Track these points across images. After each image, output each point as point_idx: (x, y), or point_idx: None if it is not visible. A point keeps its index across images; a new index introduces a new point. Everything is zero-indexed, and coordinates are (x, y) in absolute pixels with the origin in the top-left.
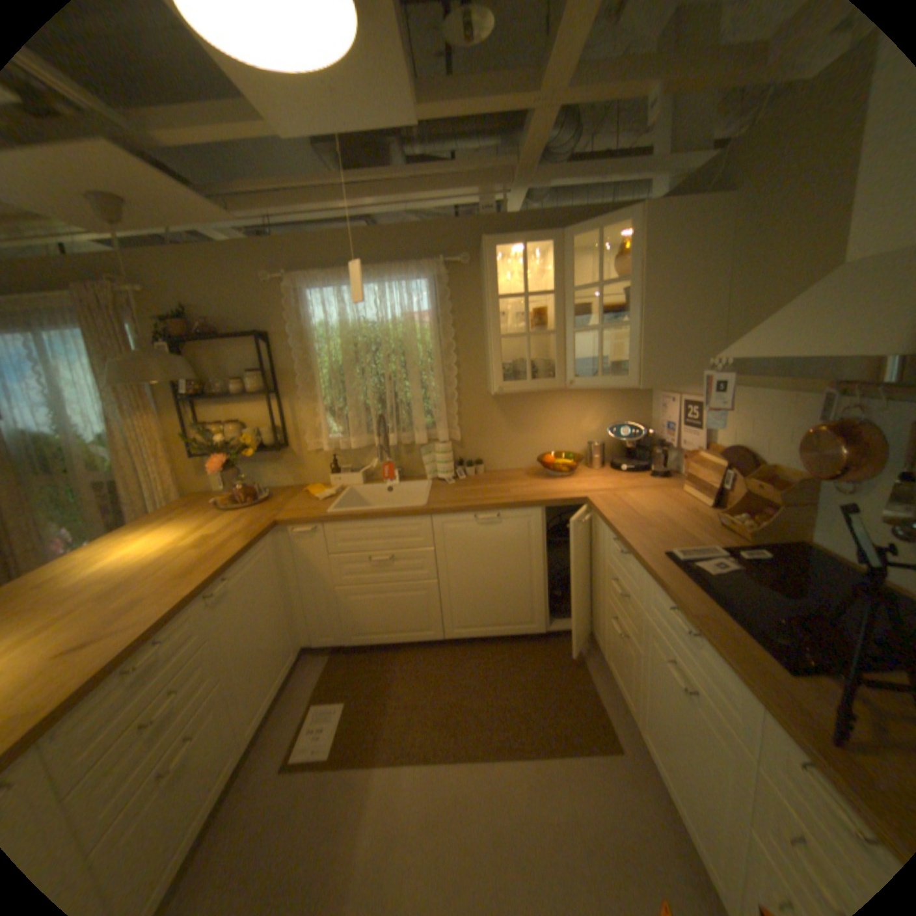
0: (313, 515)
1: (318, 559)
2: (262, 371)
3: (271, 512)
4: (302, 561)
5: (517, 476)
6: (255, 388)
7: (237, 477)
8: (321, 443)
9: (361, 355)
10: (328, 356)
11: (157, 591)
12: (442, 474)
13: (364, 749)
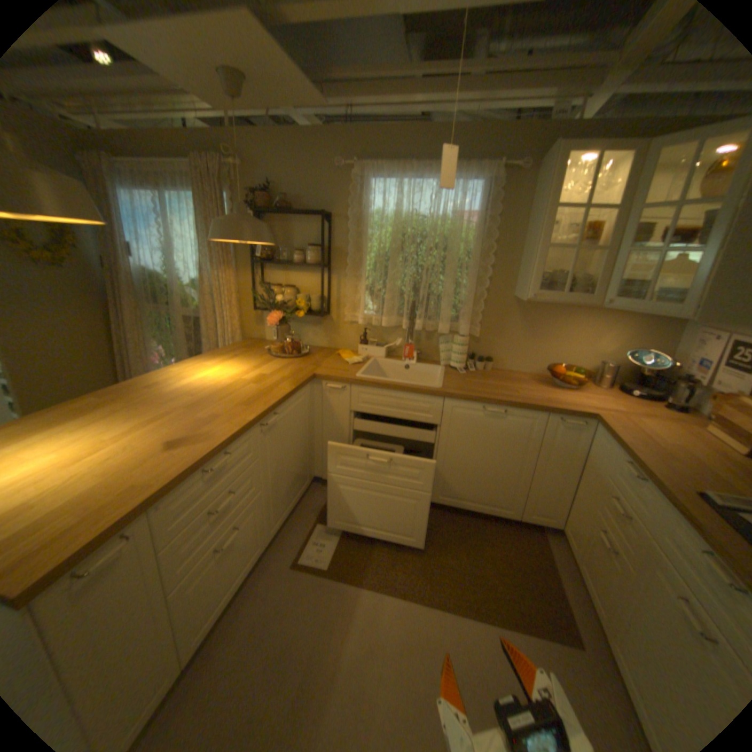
0: (345, 375)
1: (342, 412)
2: (322, 246)
3: (311, 366)
4: (329, 410)
5: (524, 379)
6: (314, 260)
7: (288, 332)
8: (356, 316)
9: (407, 244)
10: (379, 242)
11: (229, 411)
12: (455, 363)
13: (357, 570)
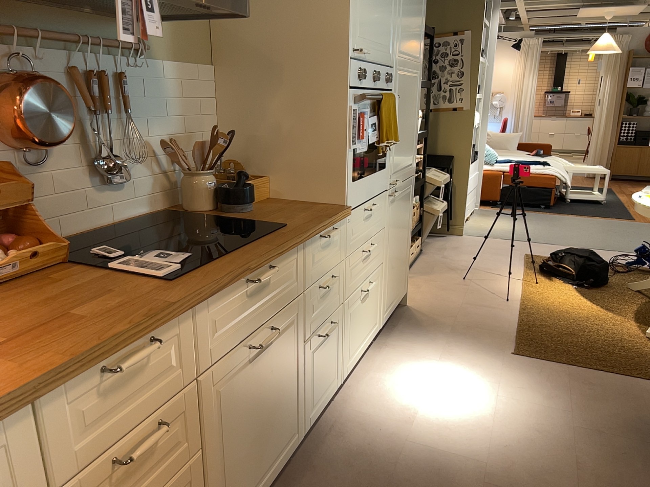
0: None
1: None
2: None
3: None
4: None
5: None
6: None
7: None
8: None
9: None
10: None
11: None
12: None
13: None
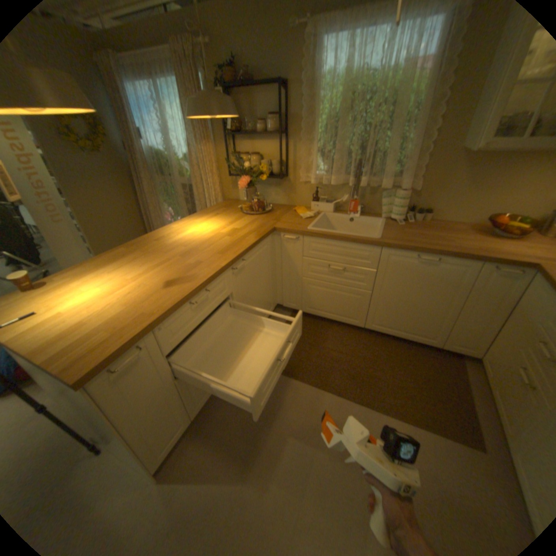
0: (298, 228)
1: (296, 258)
2: (279, 114)
3: (272, 221)
4: (286, 256)
5: (463, 228)
6: (273, 128)
7: (255, 193)
8: (309, 176)
9: (356, 102)
10: (330, 103)
11: (209, 258)
12: (395, 215)
13: (305, 372)
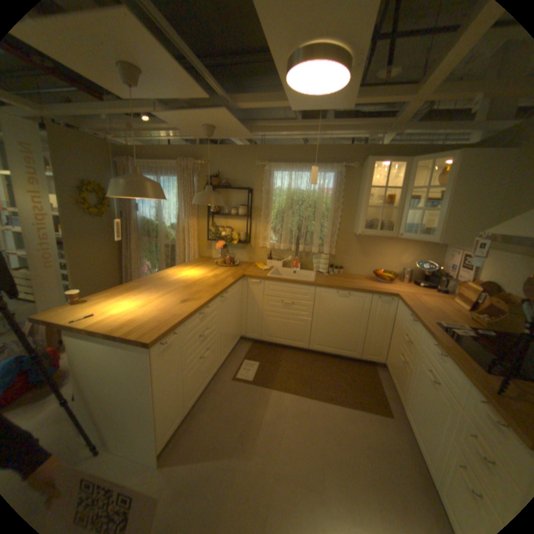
0: (261, 275)
1: (259, 296)
2: (248, 206)
3: (241, 270)
4: (251, 295)
5: (361, 278)
6: (243, 213)
7: (227, 253)
8: (265, 244)
9: (294, 205)
10: (279, 204)
11: (205, 289)
12: (321, 270)
13: (268, 381)
